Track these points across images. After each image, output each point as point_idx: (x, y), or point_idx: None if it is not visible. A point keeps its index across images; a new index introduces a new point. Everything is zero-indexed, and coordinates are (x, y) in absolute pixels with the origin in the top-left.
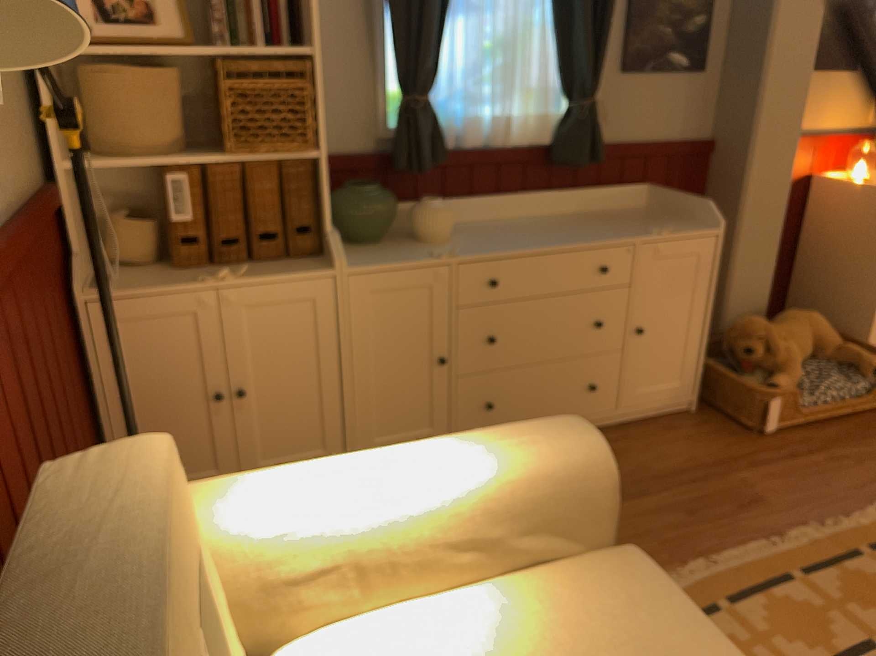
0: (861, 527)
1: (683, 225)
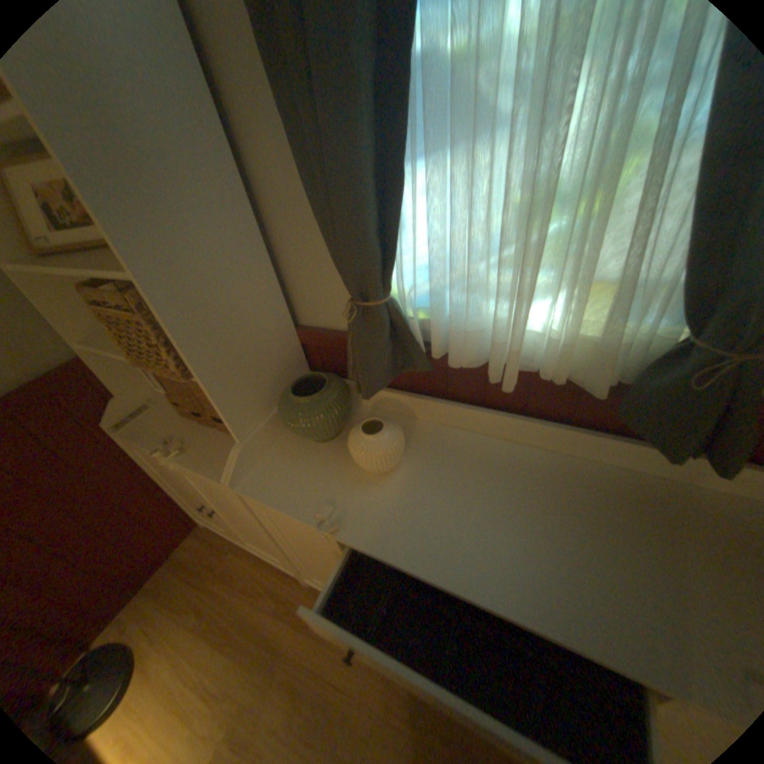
0: None
1: None
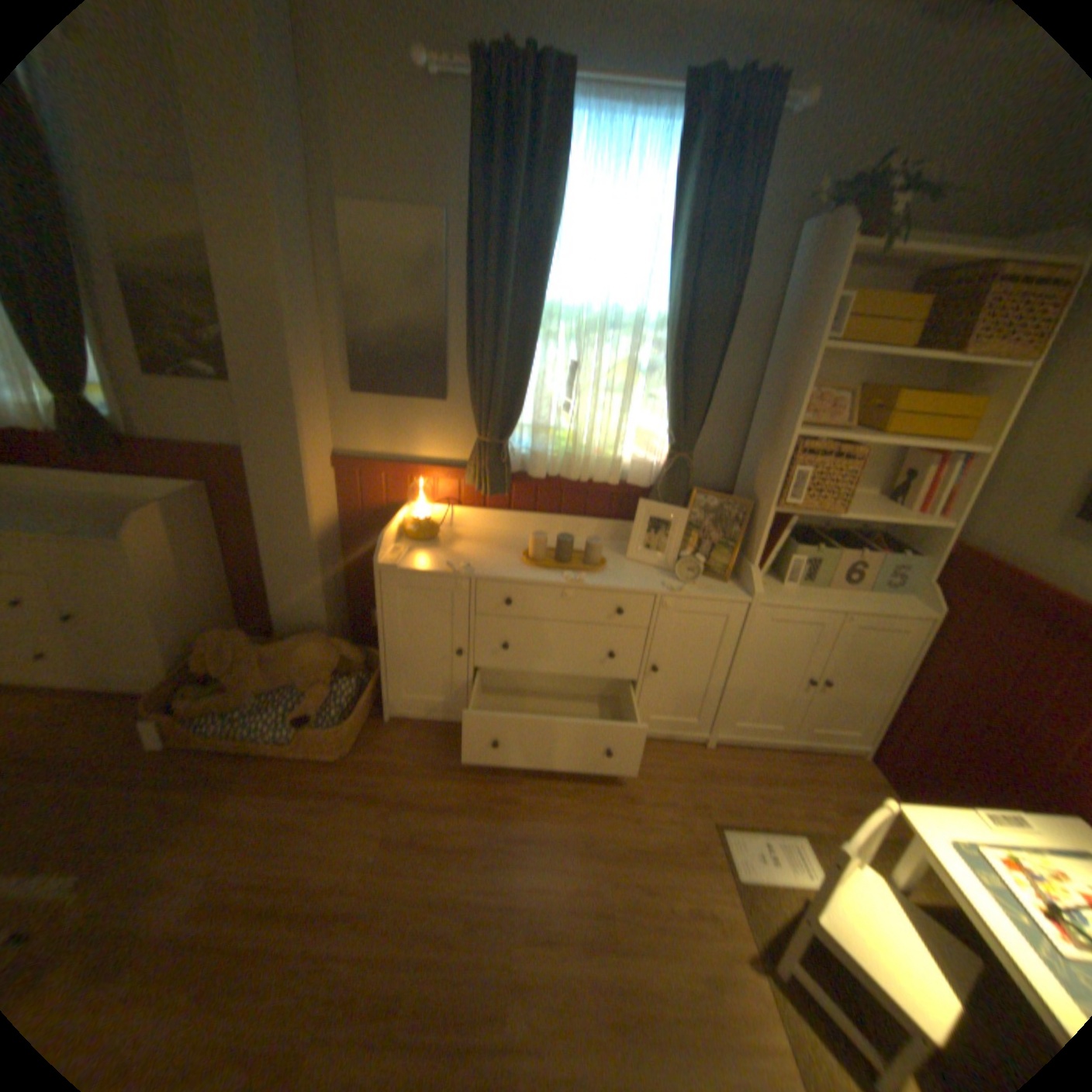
0: None
1: (117, 533)
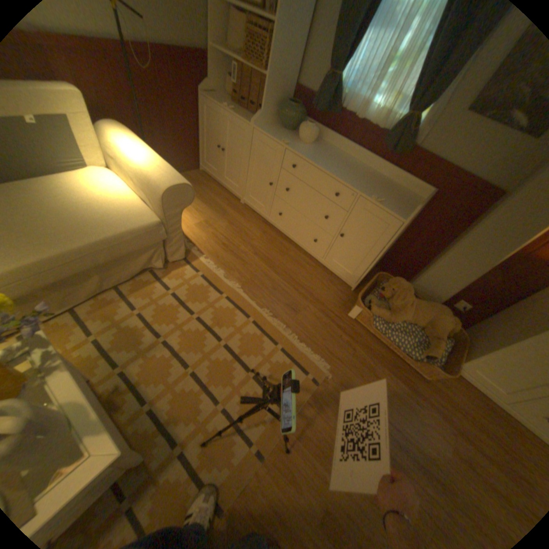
0: (296, 347)
1: (398, 209)
